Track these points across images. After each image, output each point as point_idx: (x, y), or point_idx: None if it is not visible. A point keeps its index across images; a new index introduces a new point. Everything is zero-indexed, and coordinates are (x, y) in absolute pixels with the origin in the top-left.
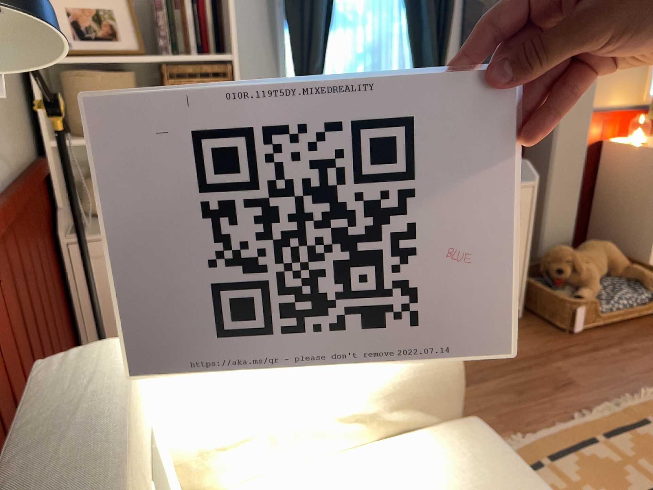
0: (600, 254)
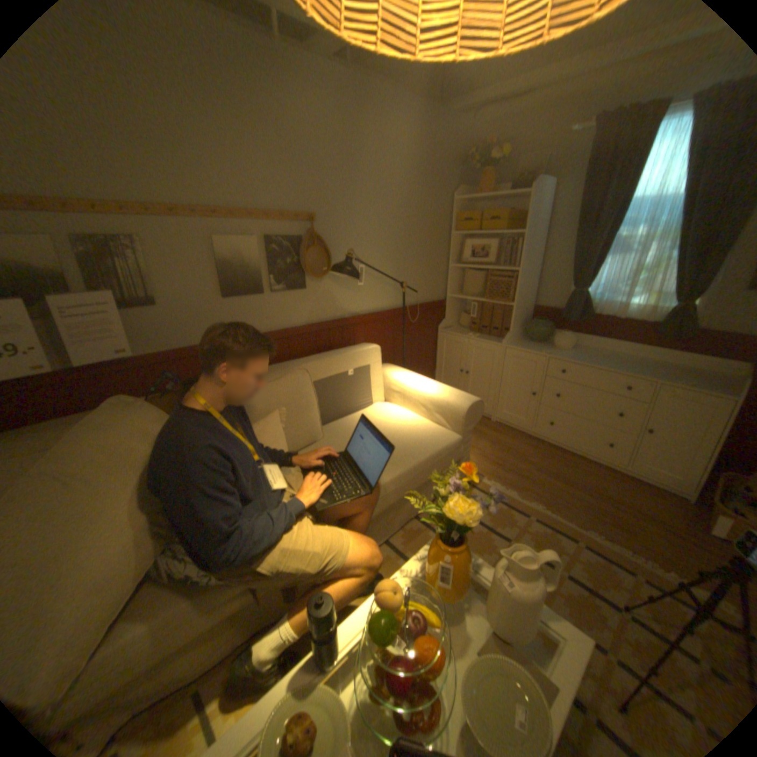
0: None
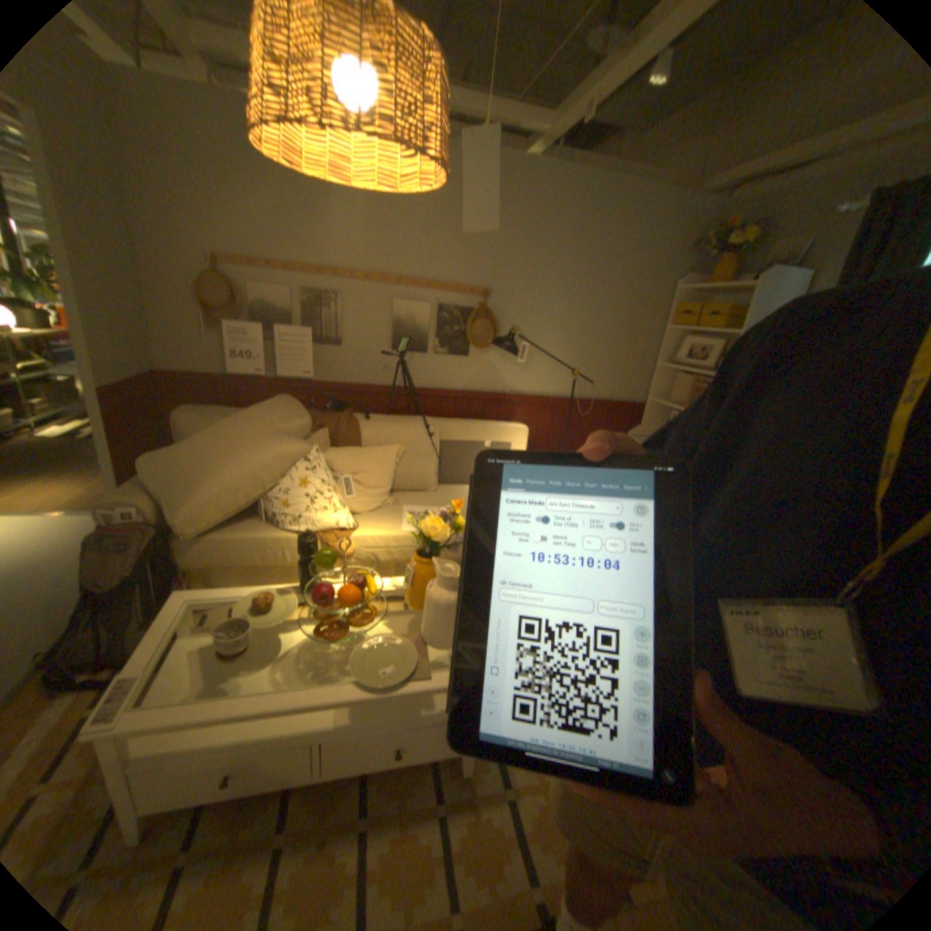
0: None
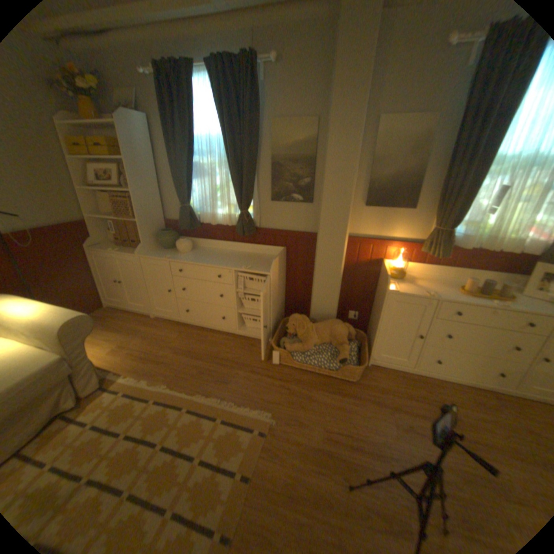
0: (327, 328)
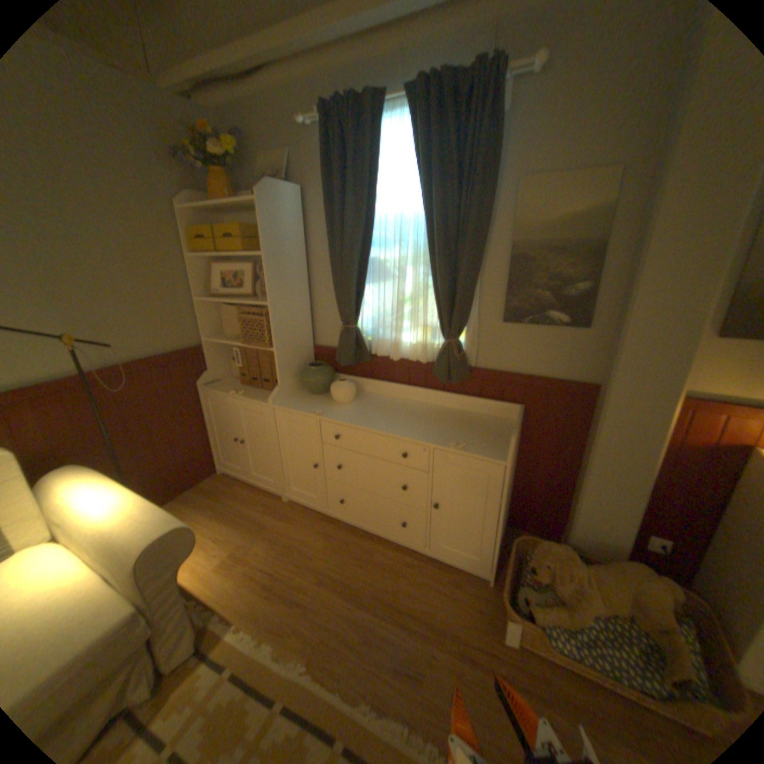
0: (623, 586)
